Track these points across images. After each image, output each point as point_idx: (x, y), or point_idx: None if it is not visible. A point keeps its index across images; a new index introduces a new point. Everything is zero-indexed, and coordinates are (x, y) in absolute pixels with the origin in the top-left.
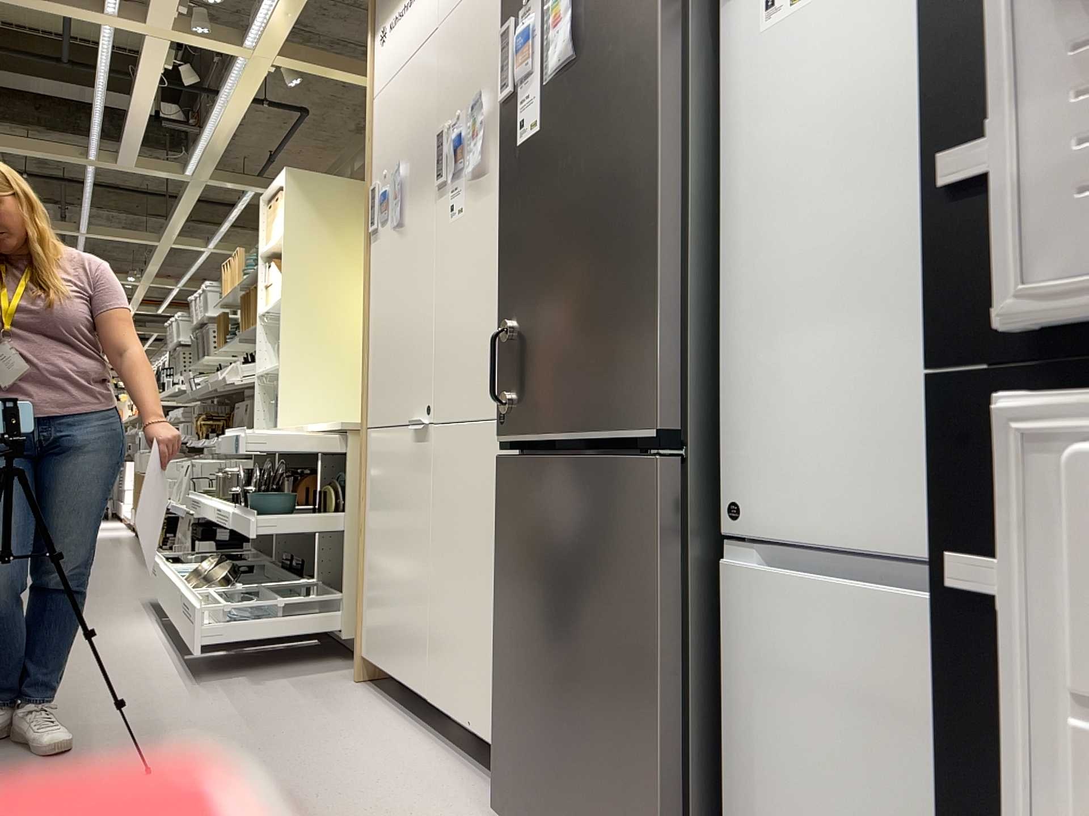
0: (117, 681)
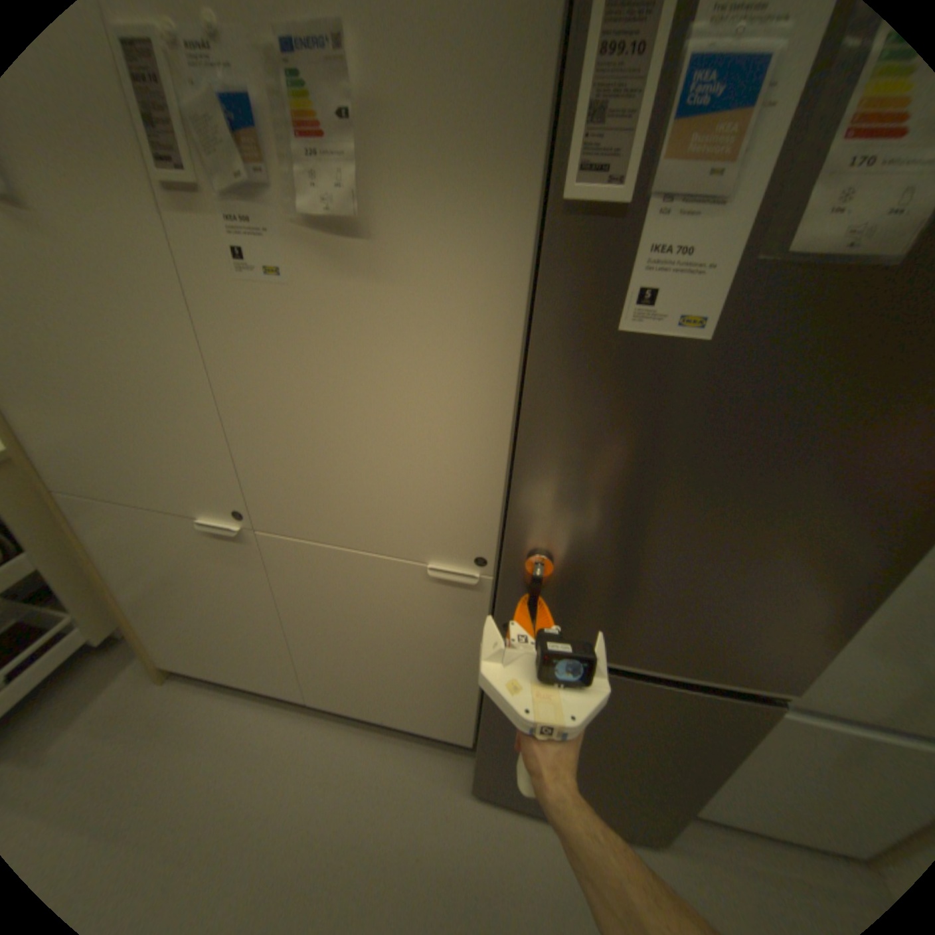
0: None
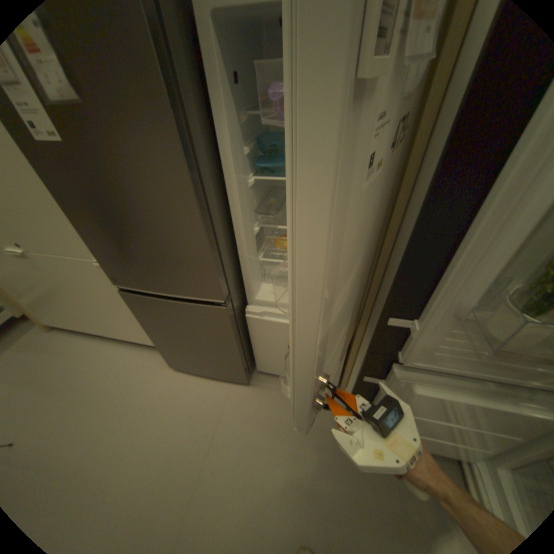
0: None
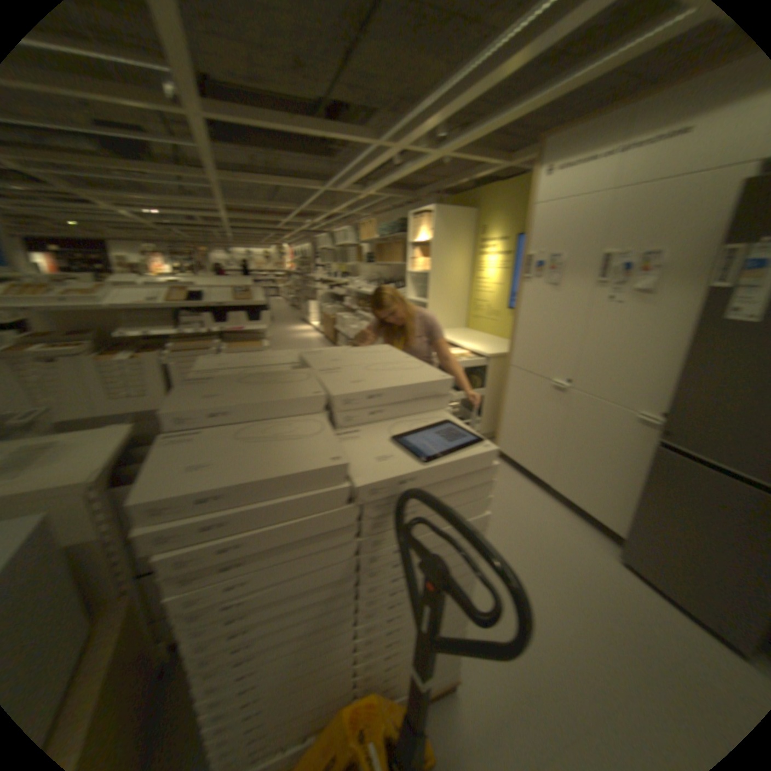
0: None
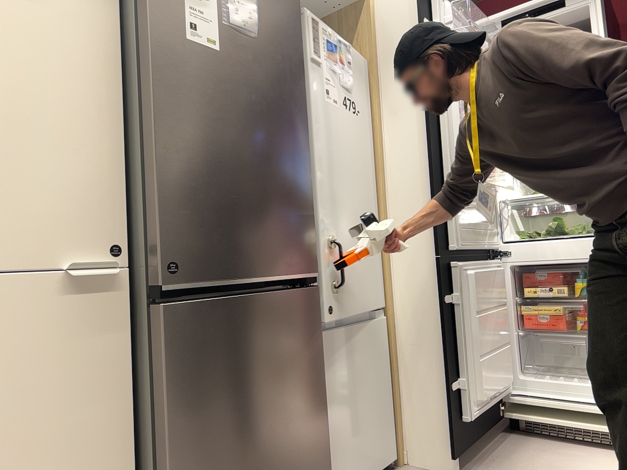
0: None
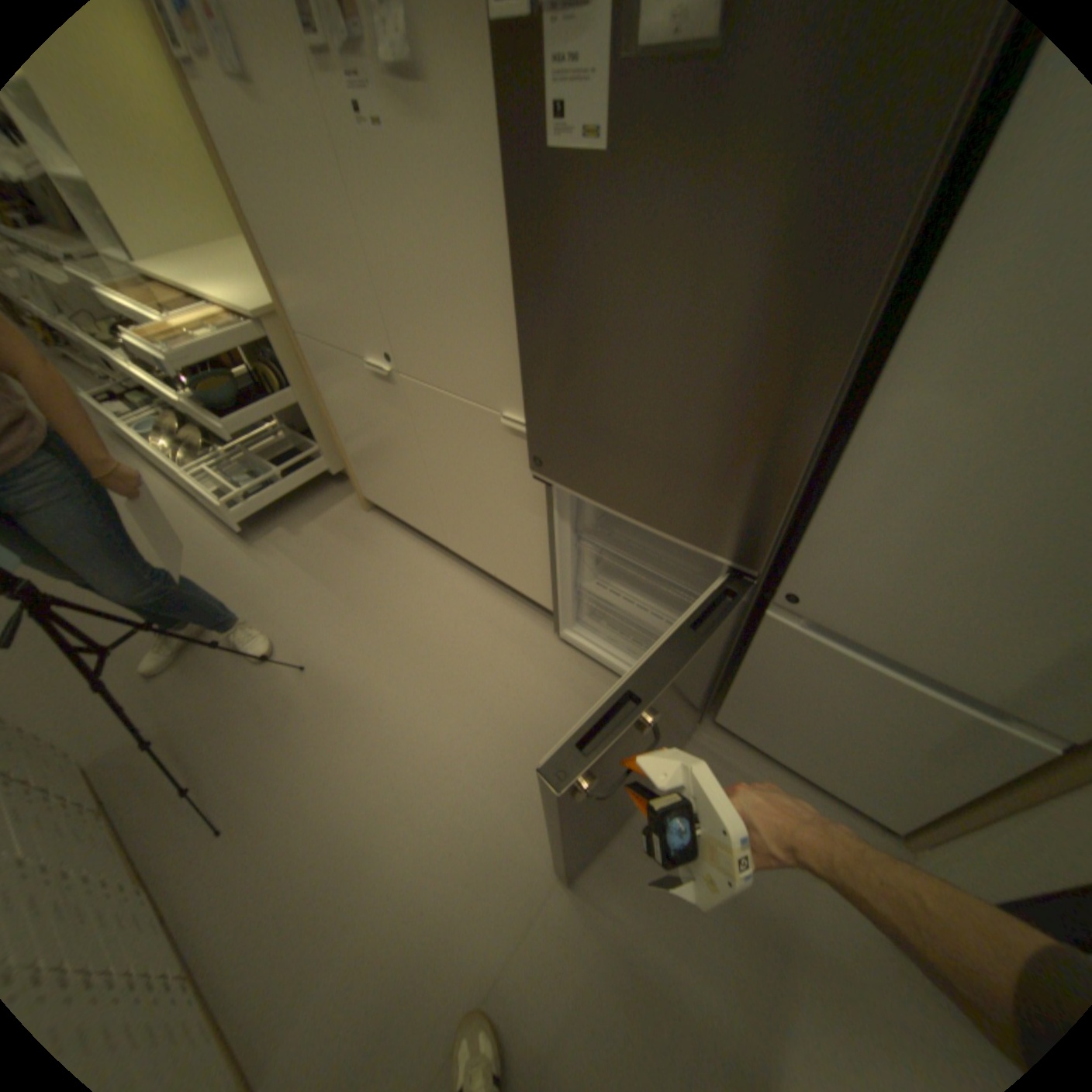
0: (185, 562)
